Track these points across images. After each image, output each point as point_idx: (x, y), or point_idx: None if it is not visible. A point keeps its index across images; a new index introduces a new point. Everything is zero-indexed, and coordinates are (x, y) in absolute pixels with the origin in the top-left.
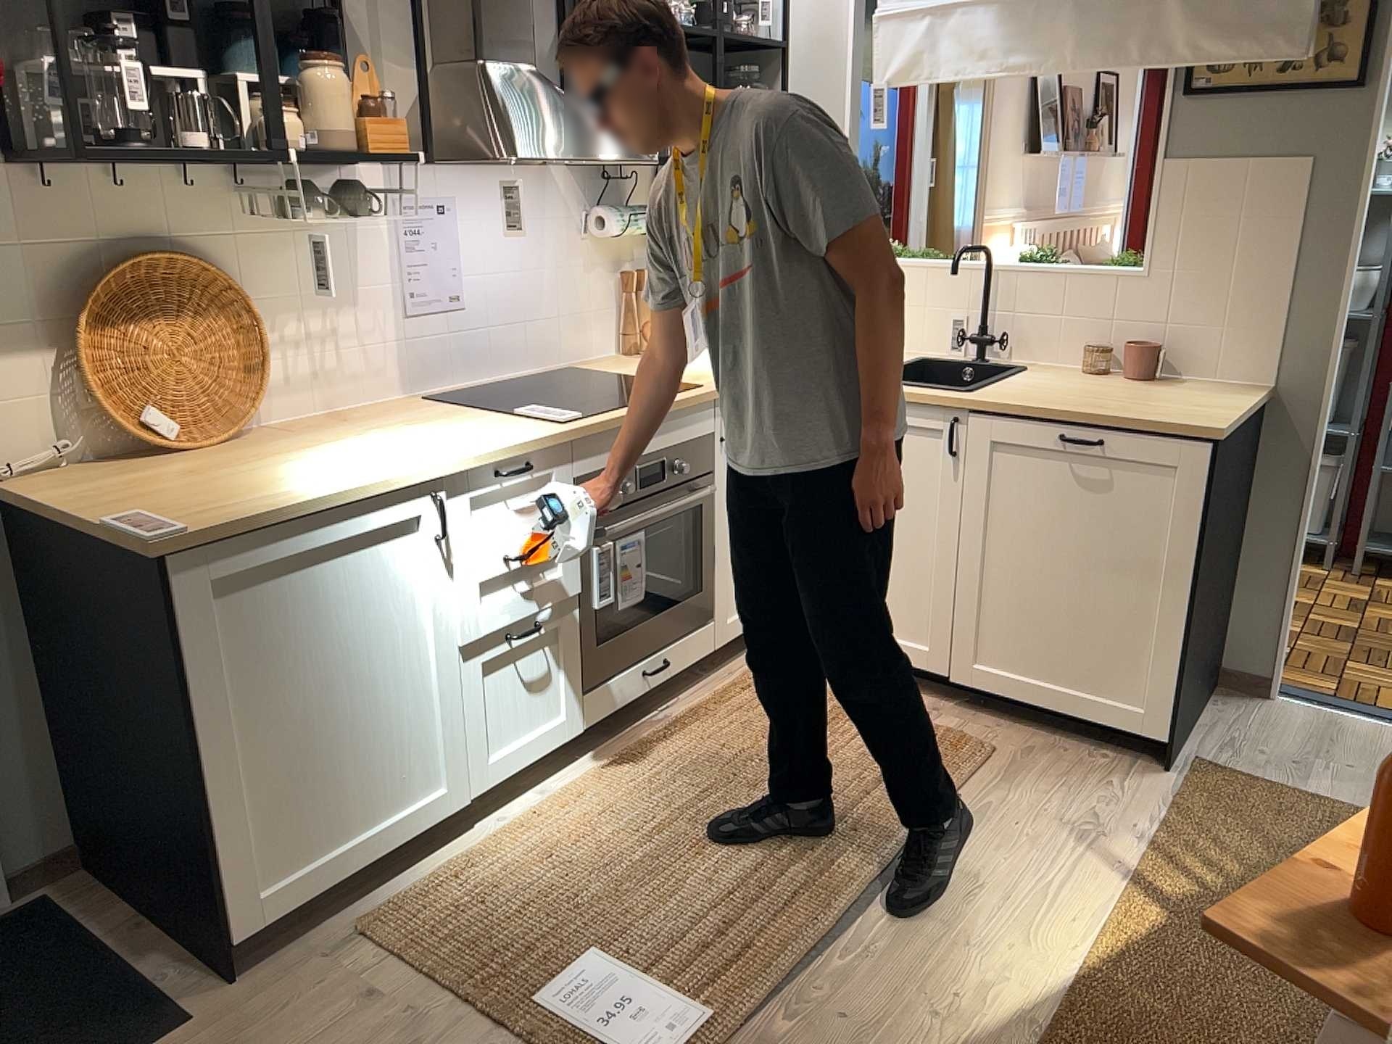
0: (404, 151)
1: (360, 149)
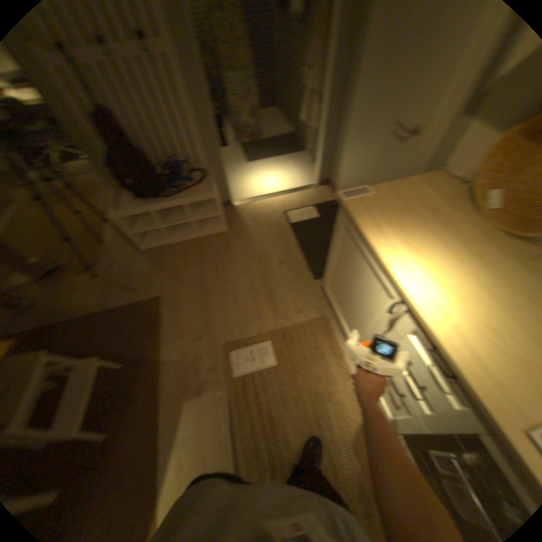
0: None
1: None
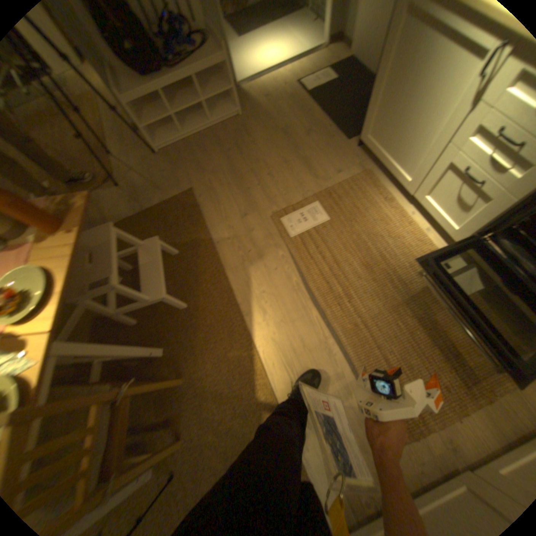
0: None
1: None
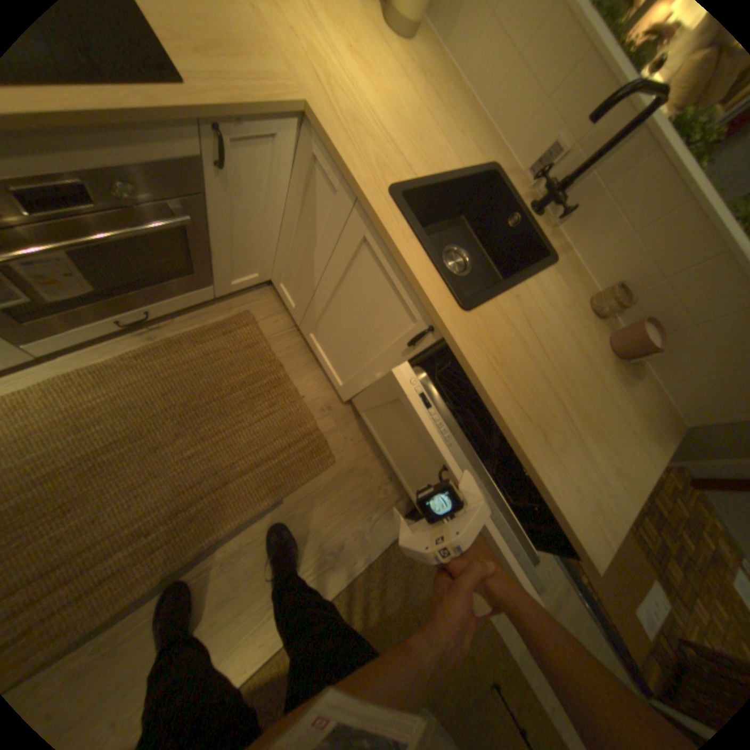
0: None
1: None
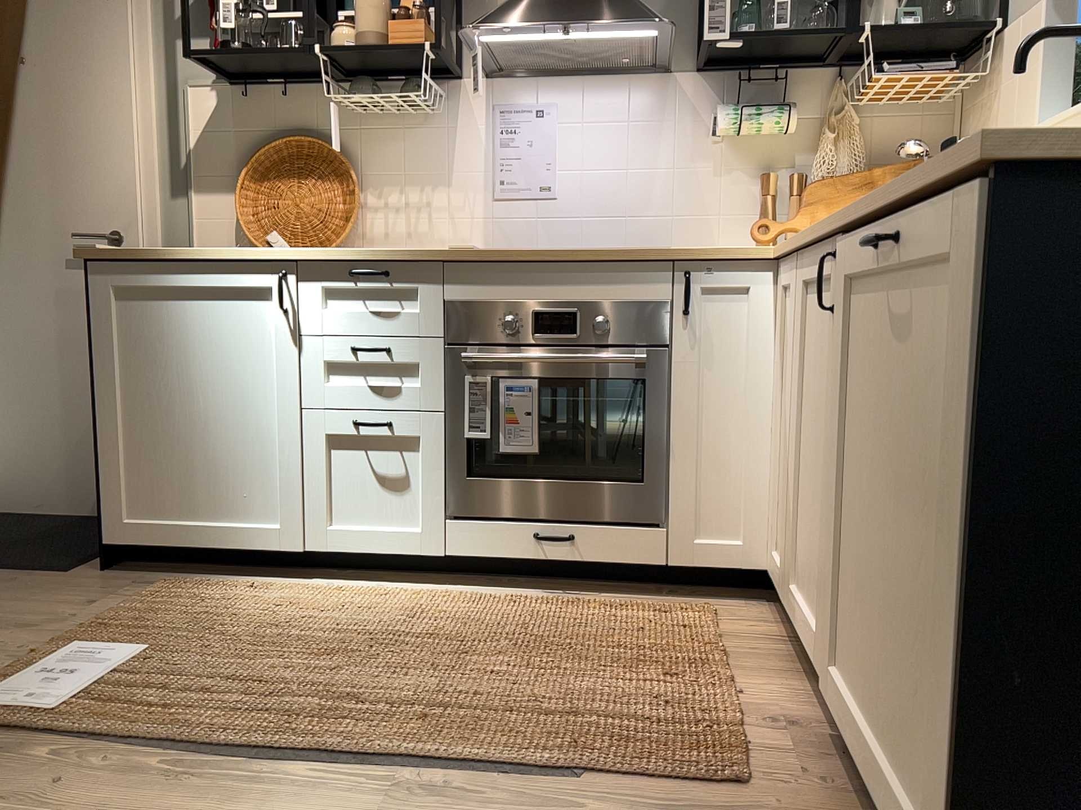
0: (420, 44)
1: (382, 44)
